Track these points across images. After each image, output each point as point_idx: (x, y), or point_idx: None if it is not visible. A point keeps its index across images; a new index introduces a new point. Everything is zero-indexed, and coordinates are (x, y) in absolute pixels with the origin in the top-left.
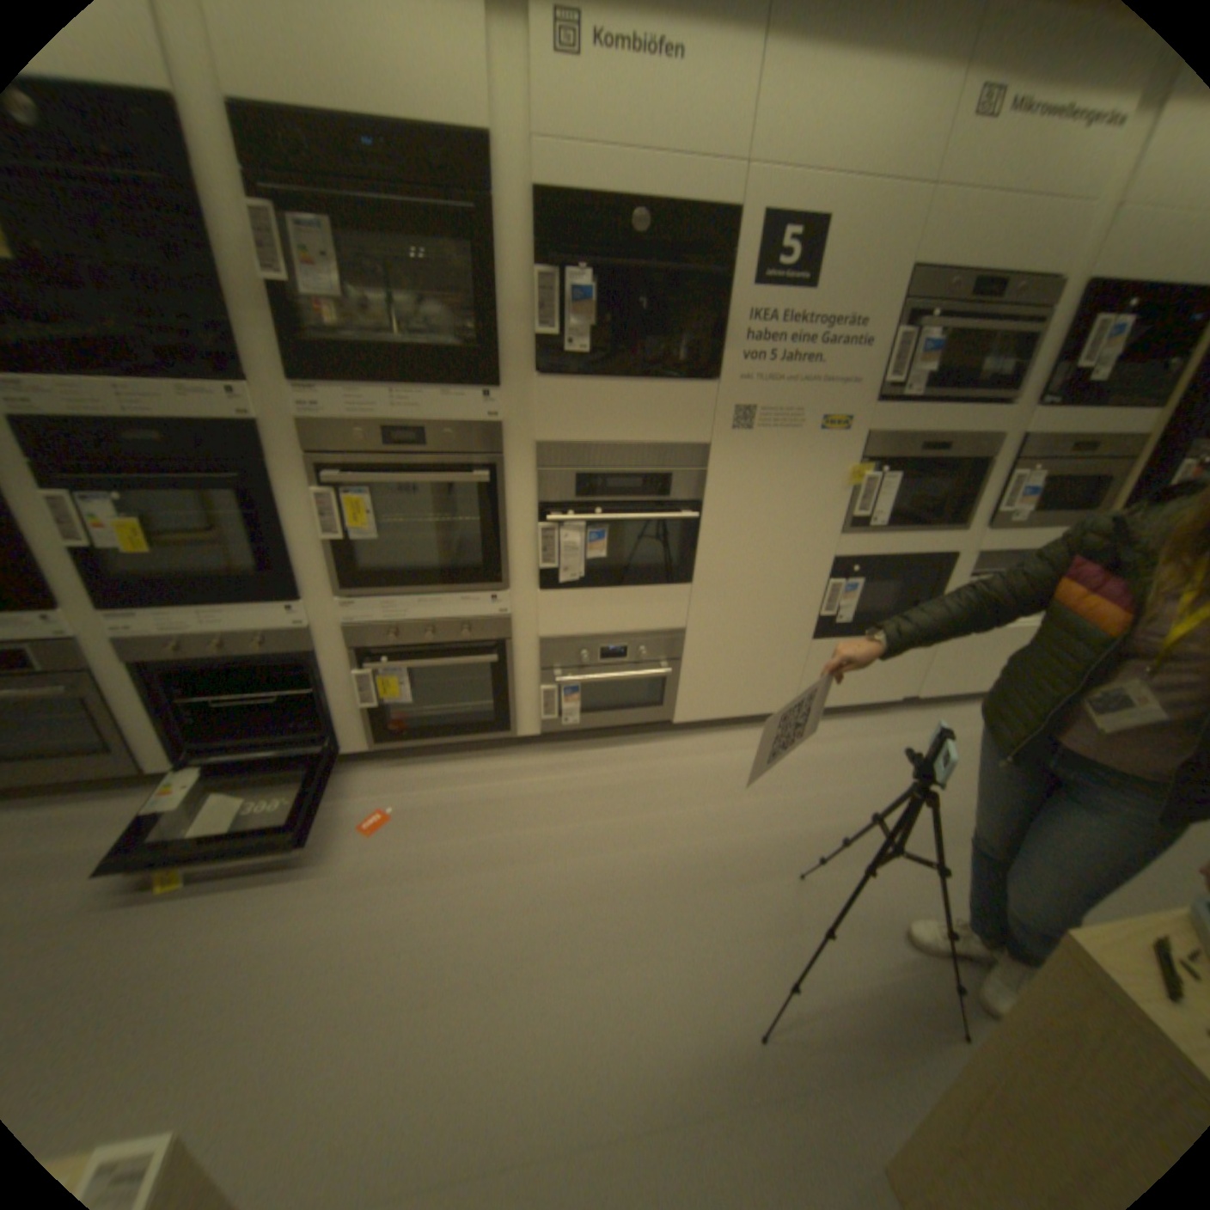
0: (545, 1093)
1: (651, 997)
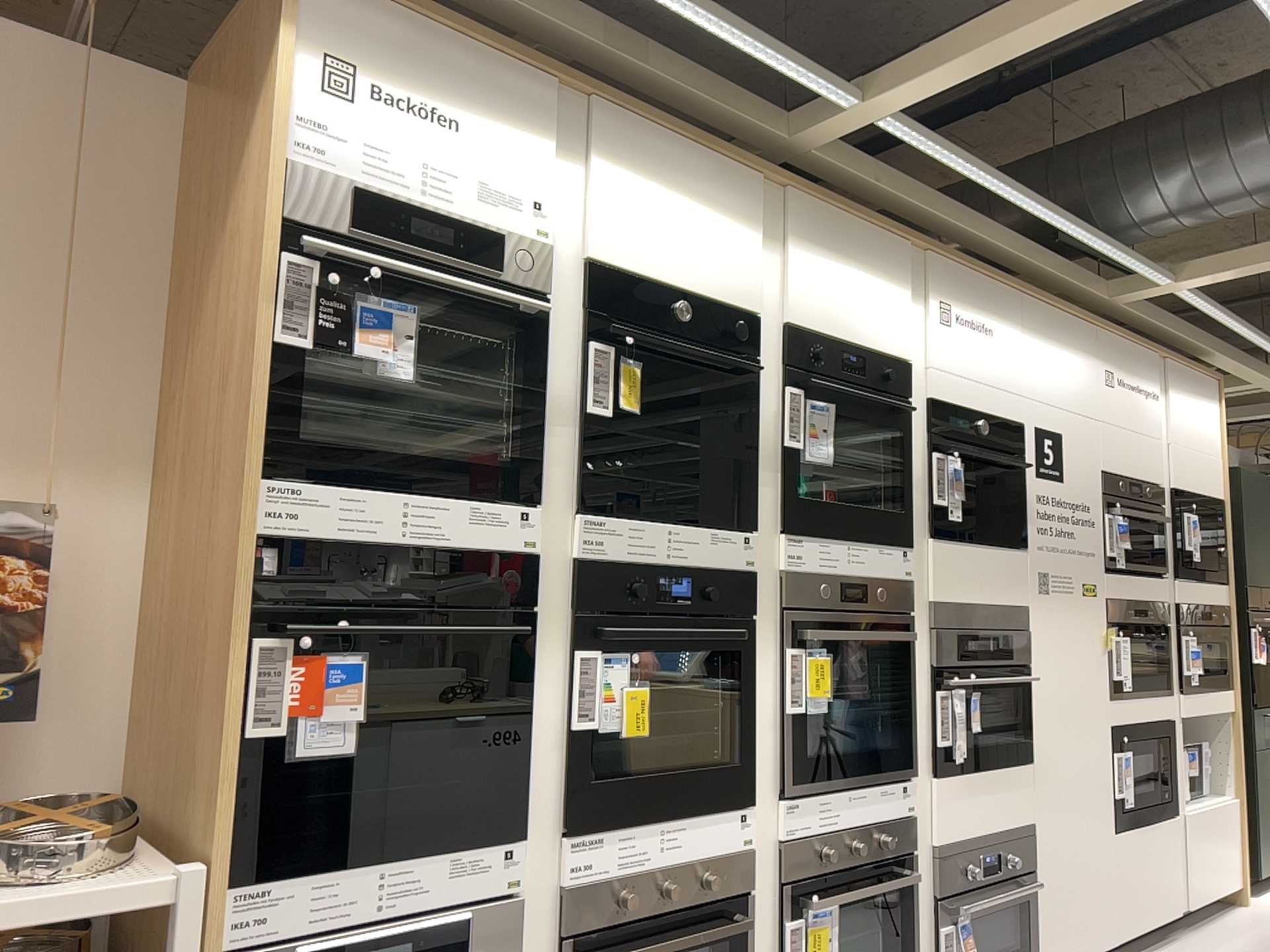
0: None
1: None
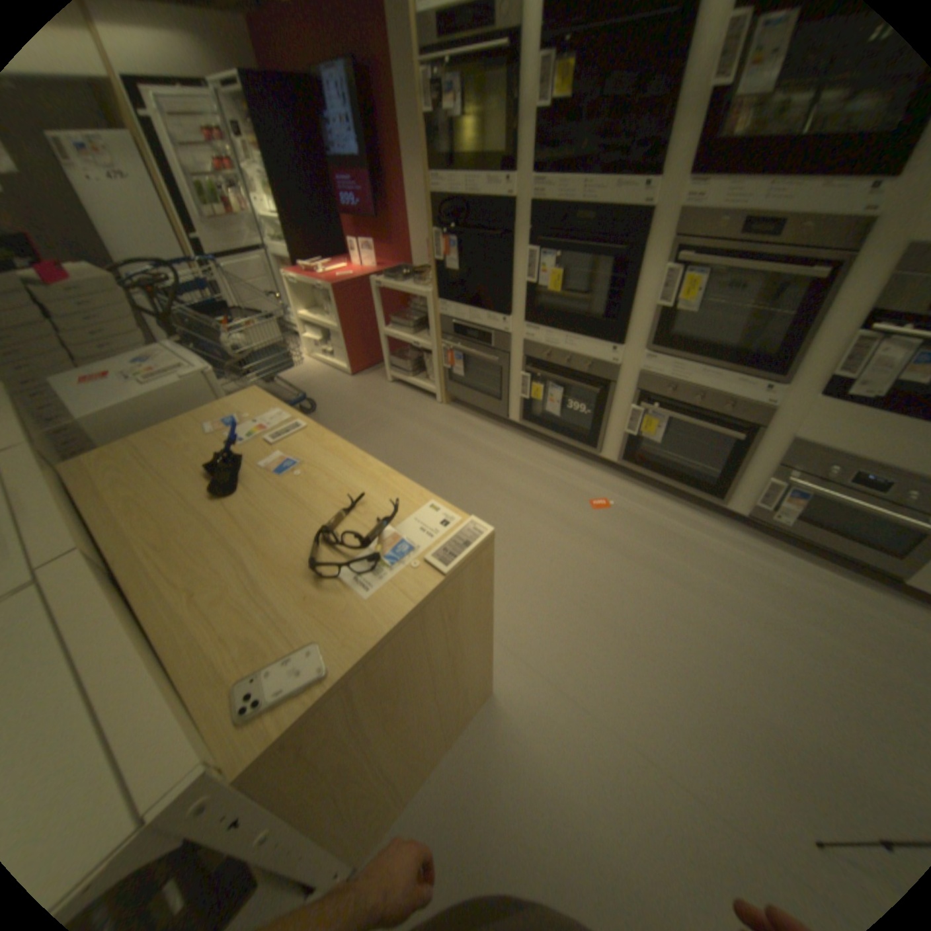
0: (628, 705)
1: (735, 732)
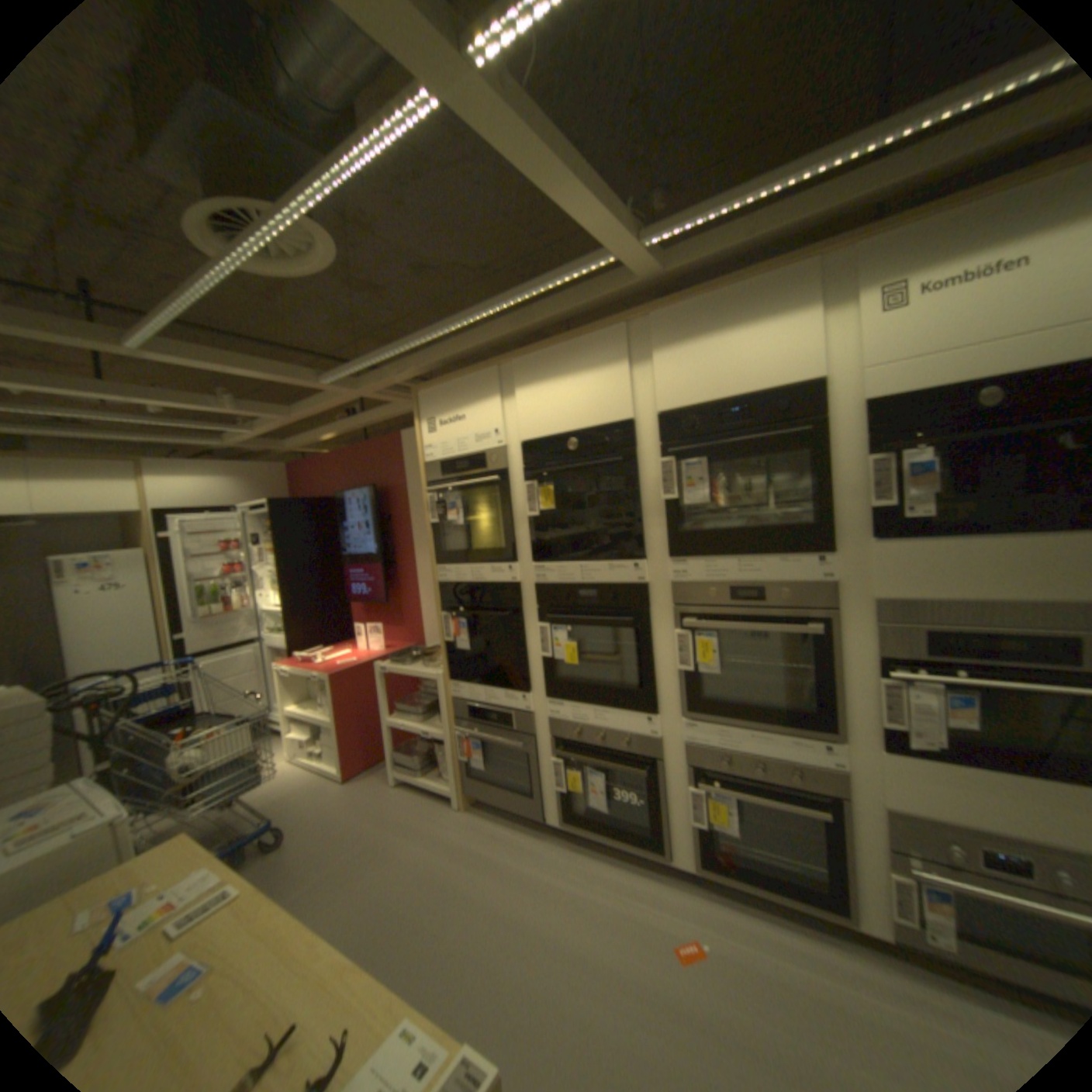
0: None
1: None
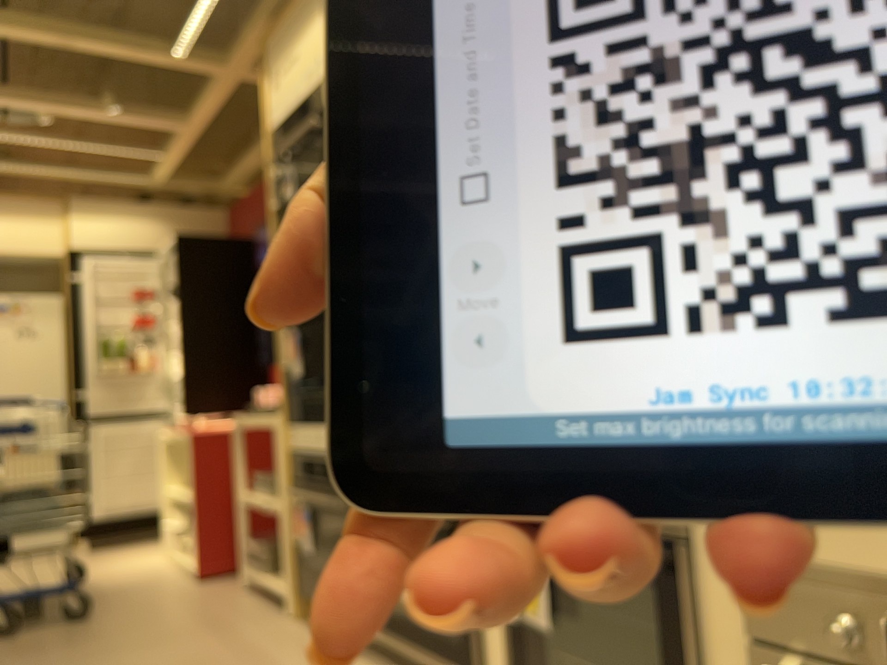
0: None
1: None
